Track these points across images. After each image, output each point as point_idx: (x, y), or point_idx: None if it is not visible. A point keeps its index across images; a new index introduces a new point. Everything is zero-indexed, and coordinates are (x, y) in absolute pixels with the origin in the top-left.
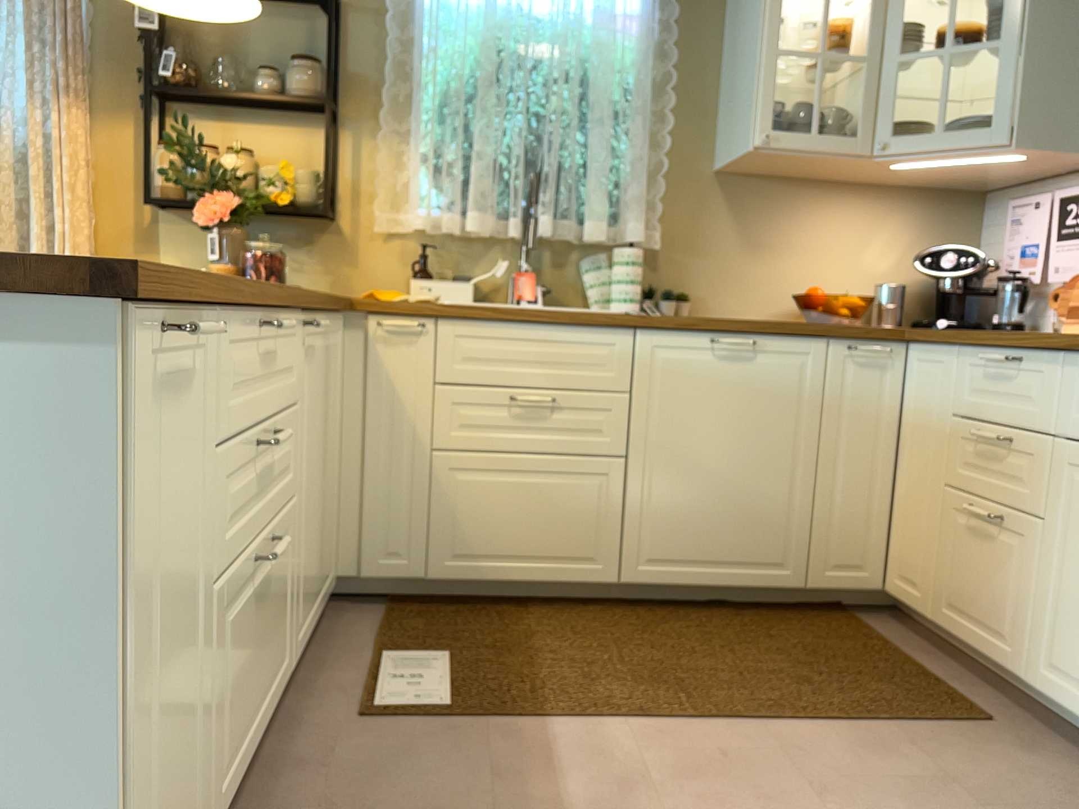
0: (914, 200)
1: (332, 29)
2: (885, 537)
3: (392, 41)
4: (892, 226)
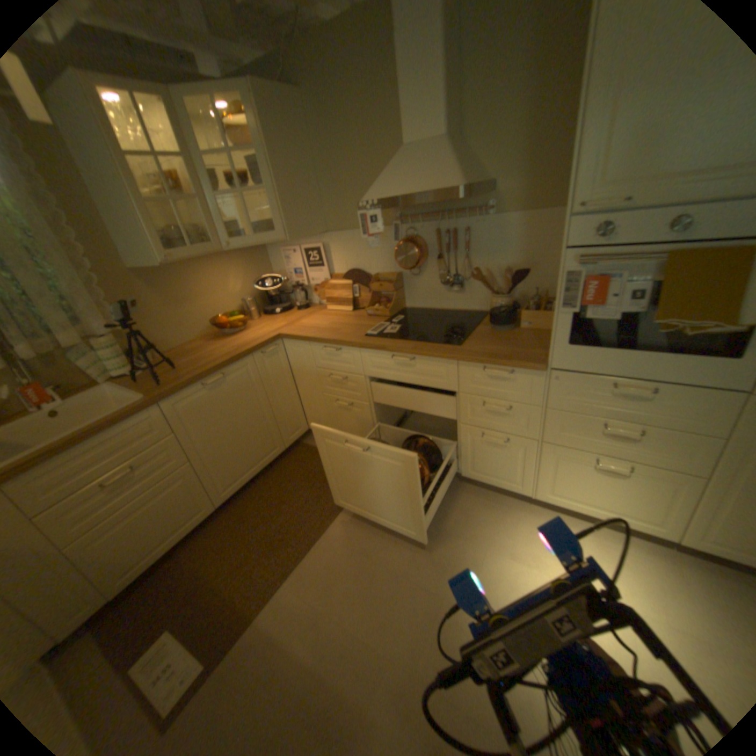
0: (236, 254)
1: None
2: (301, 413)
3: None
4: (232, 269)
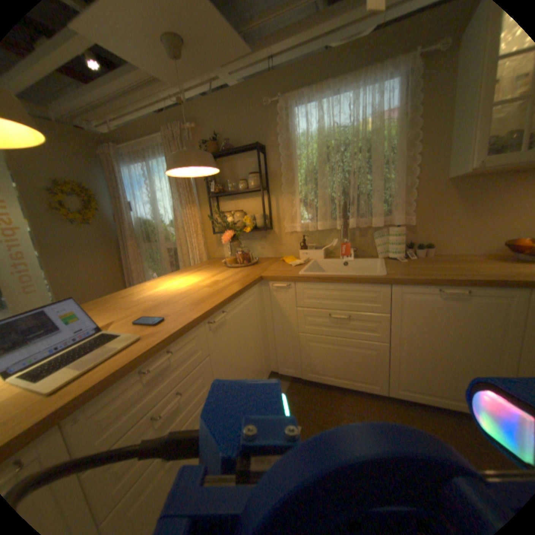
0: None
1: (259, 159)
2: None
3: (283, 156)
4: None
